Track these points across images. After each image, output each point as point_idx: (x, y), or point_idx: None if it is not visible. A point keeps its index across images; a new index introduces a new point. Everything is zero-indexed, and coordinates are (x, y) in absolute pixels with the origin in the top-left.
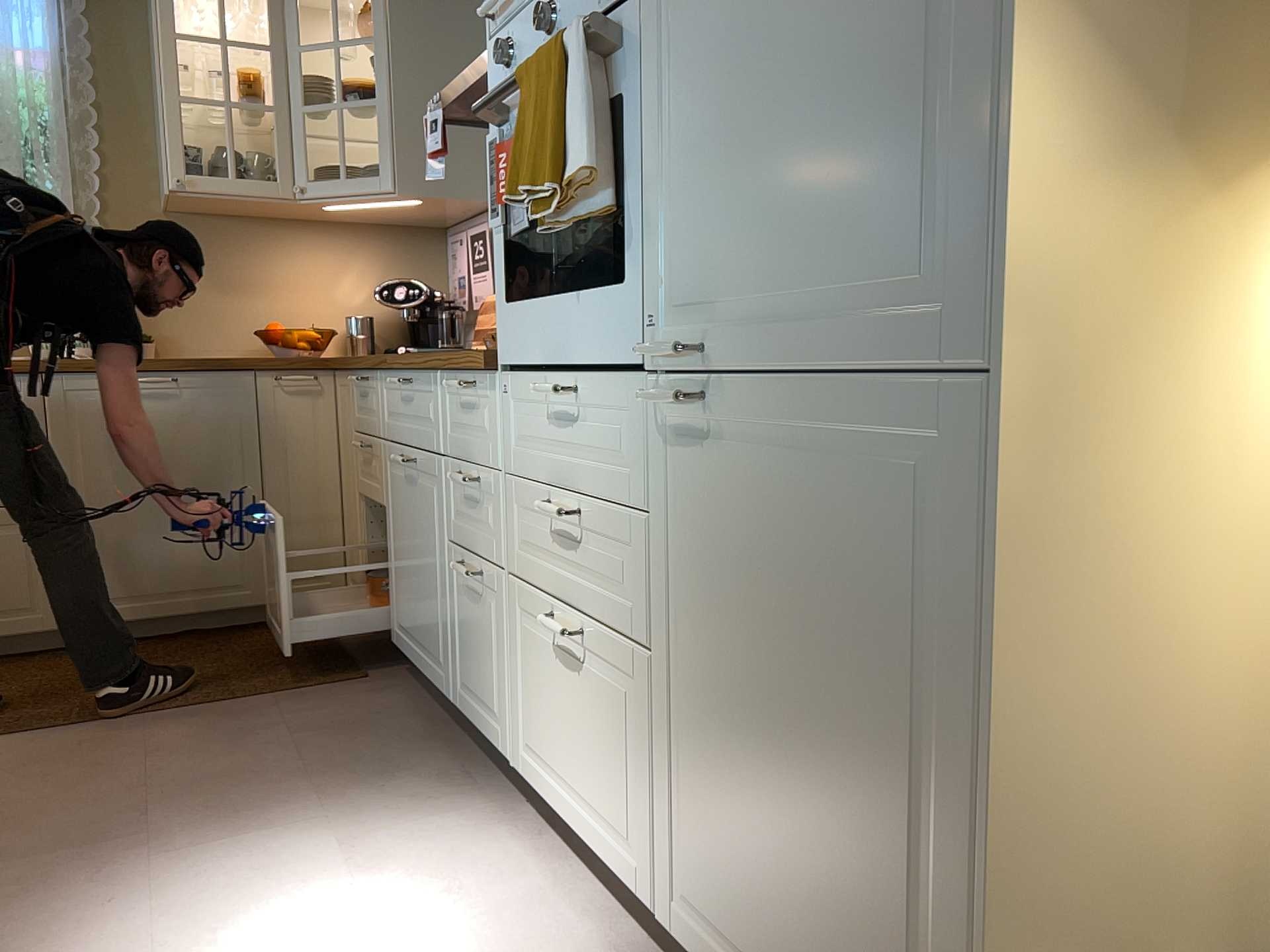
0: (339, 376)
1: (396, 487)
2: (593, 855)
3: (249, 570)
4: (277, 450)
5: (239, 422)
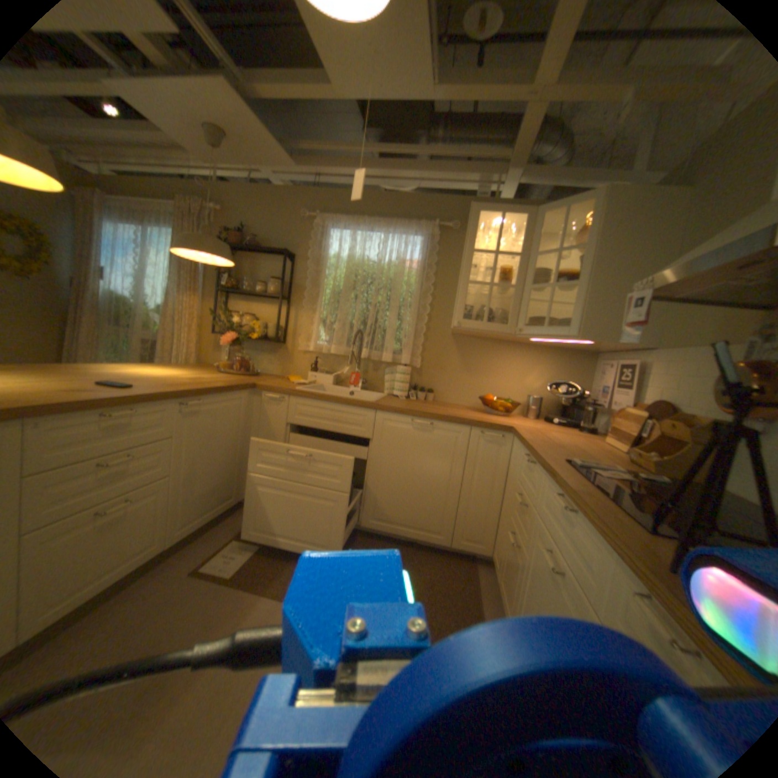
0: (517, 441)
1: (540, 562)
2: None
3: (445, 528)
4: (473, 470)
5: (457, 451)
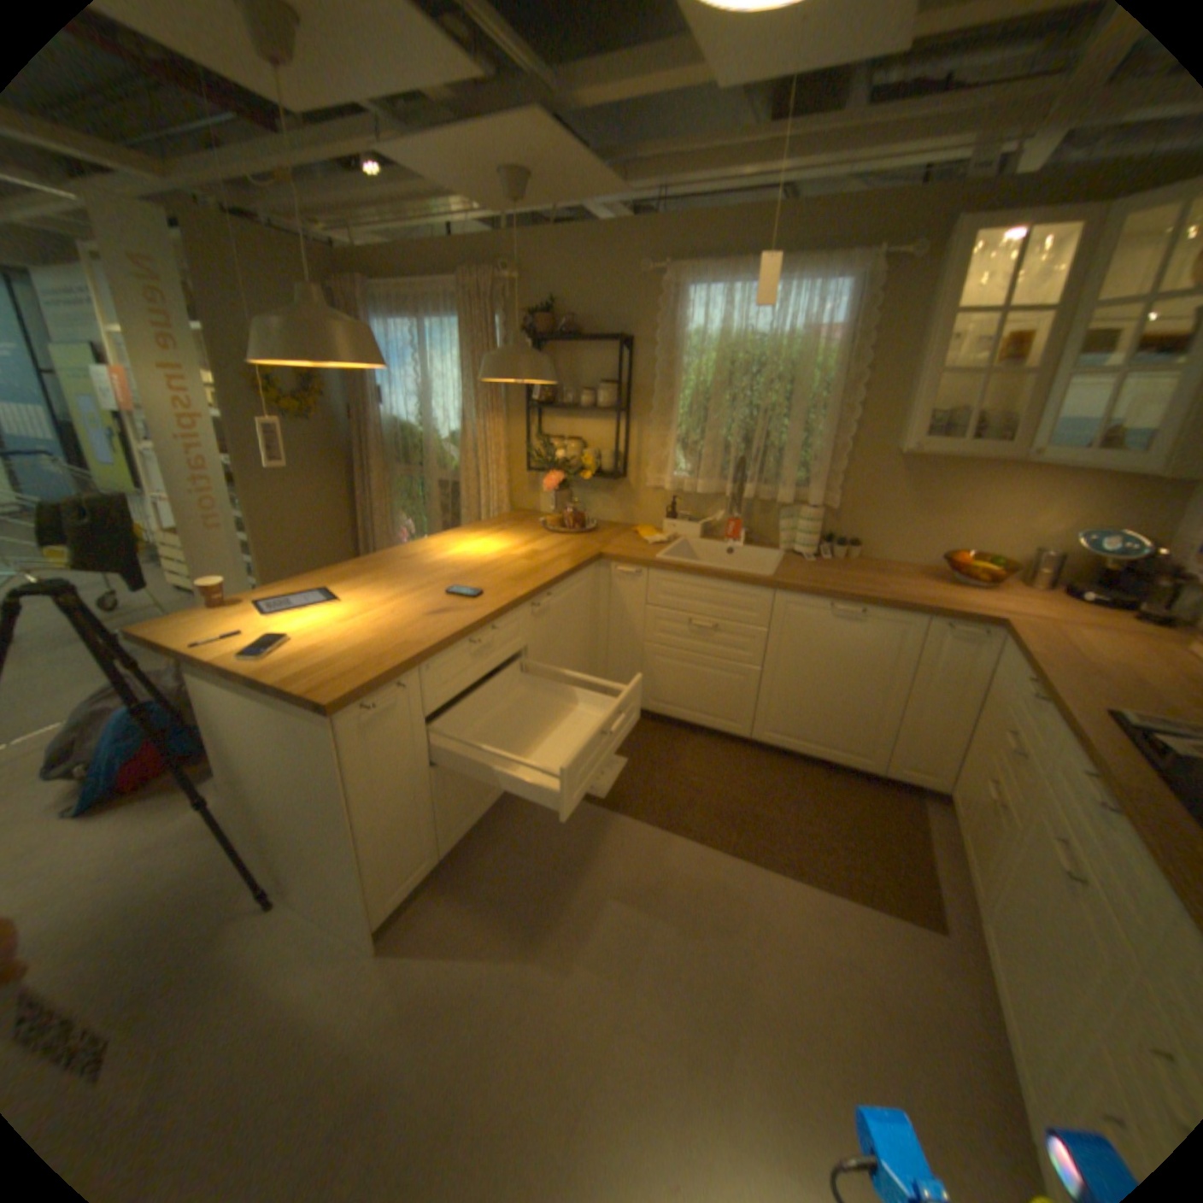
0: (1014, 644)
1: (1047, 848)
2: None
3: (879, 752)
4: (932, 679)
5: (906, 652)
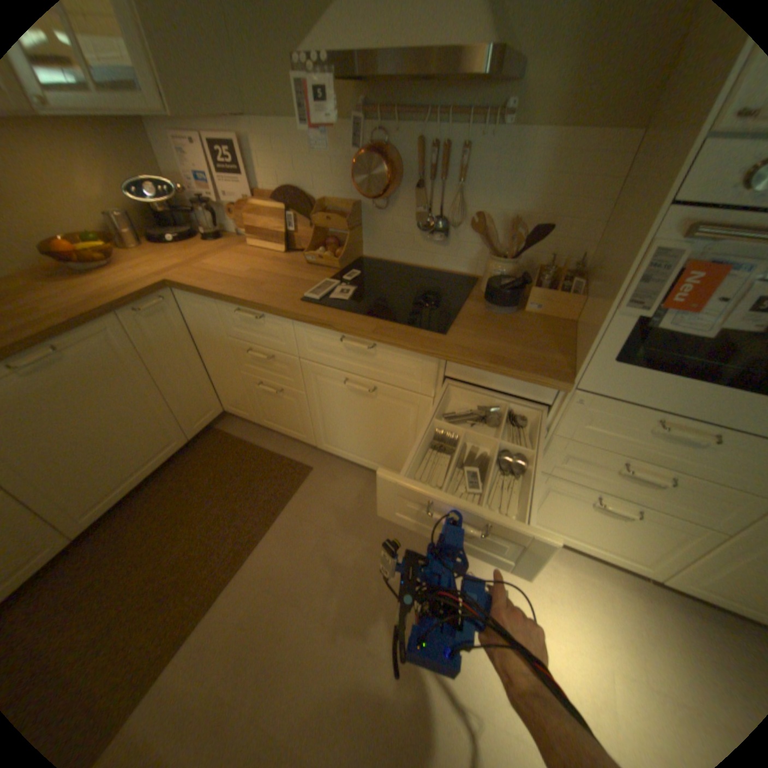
0: (183, 295)
1: (330, 389)
2: (595, 556)
3: (170, 433)
4: (155, 358)
5: (120, 354)
